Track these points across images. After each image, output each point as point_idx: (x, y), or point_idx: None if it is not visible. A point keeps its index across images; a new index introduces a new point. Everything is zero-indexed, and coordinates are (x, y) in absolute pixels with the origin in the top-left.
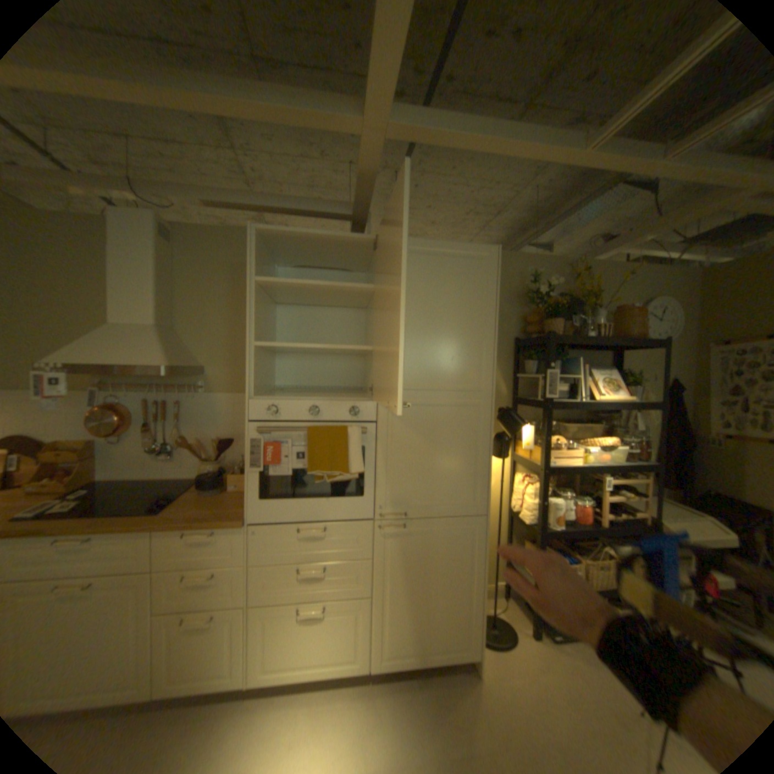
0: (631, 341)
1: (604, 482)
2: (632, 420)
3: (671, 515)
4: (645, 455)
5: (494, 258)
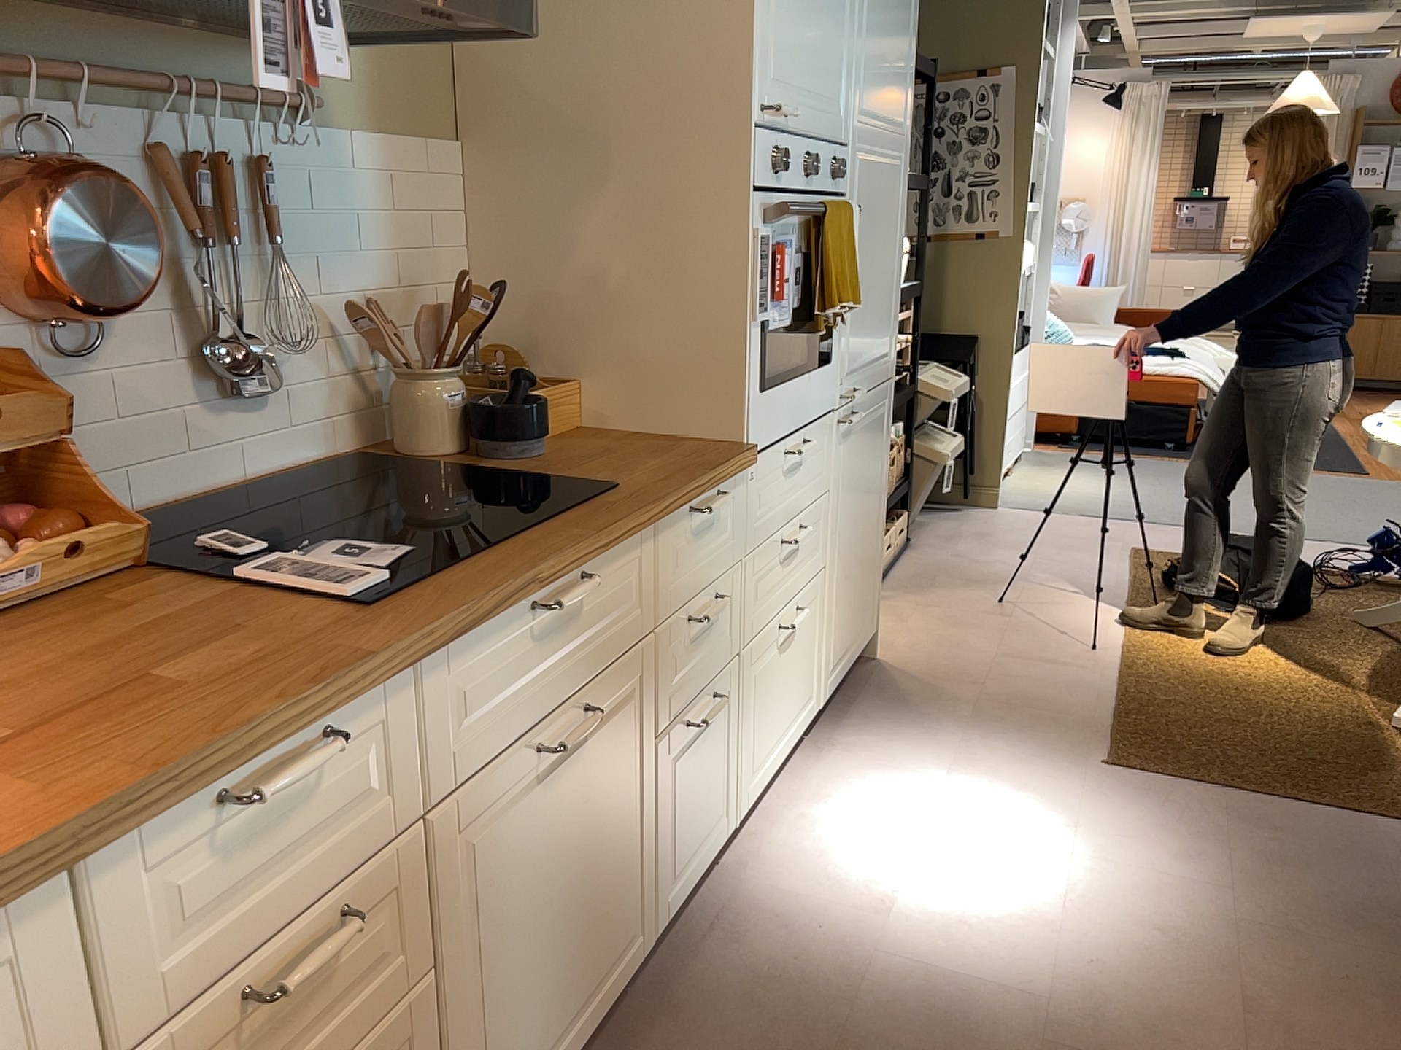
0: None
1: None
2: None
3: None
4: None
5: None
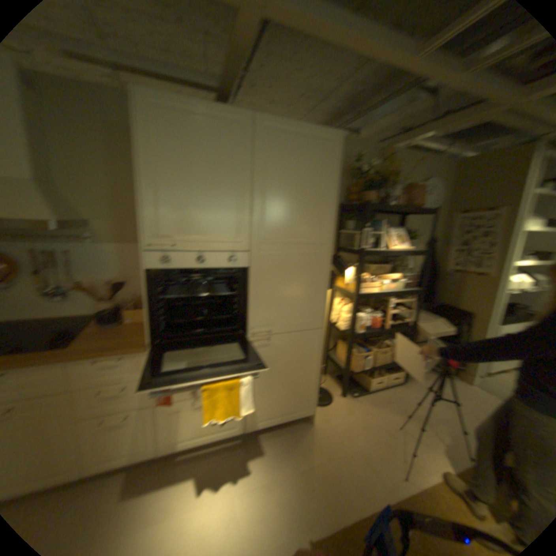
0: (417, 209)
1: (388, 300)
2: (407, 261)
3: (423, 318)
4: (415, 283)
5: (341, 140)
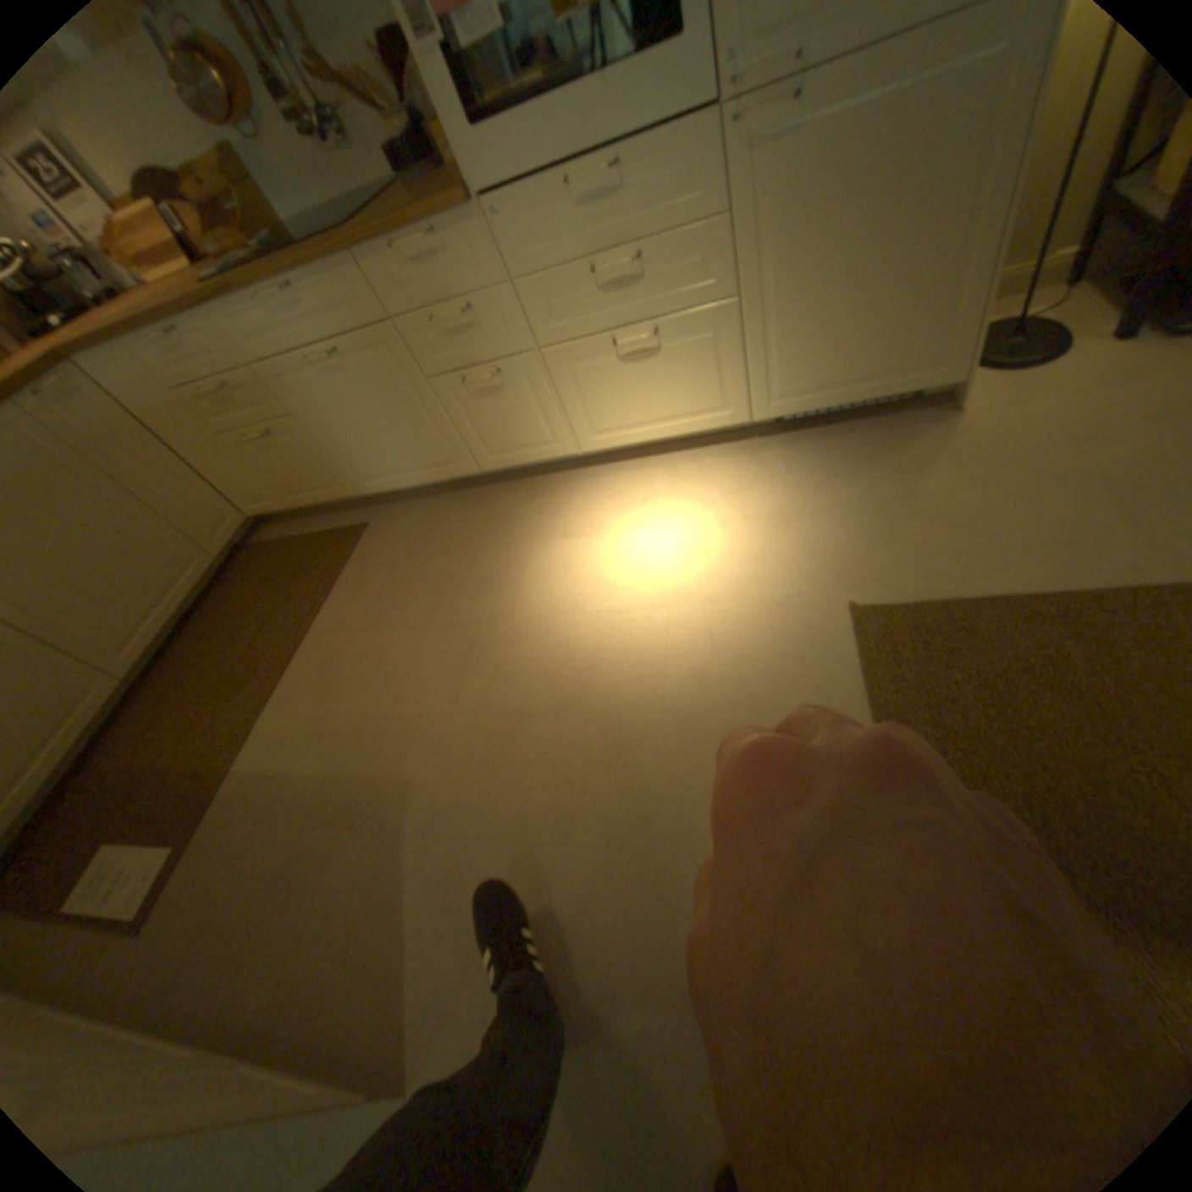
0: None
1: None
2: None
3: None
4: None
5: None
